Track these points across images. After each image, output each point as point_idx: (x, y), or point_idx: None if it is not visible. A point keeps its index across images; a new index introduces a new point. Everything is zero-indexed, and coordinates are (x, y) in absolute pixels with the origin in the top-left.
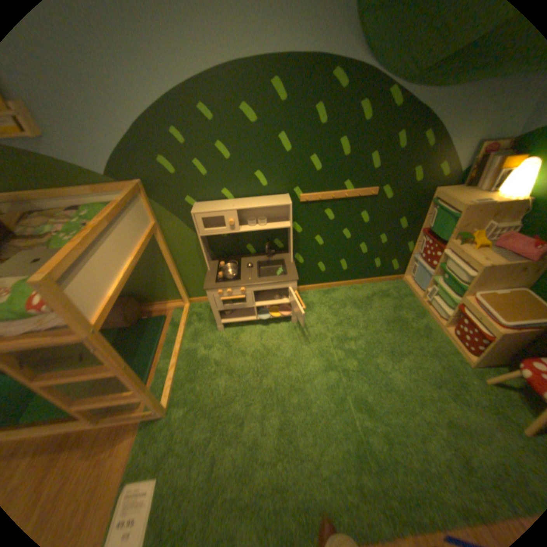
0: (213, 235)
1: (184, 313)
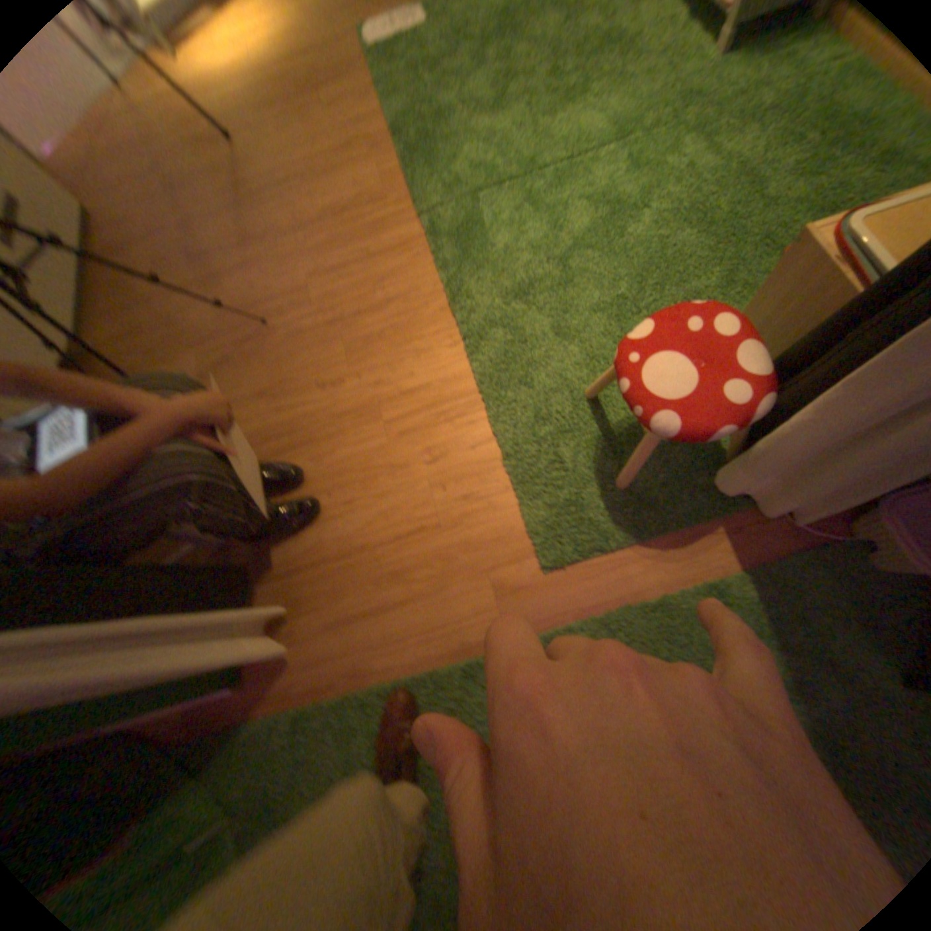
0: None
1: None
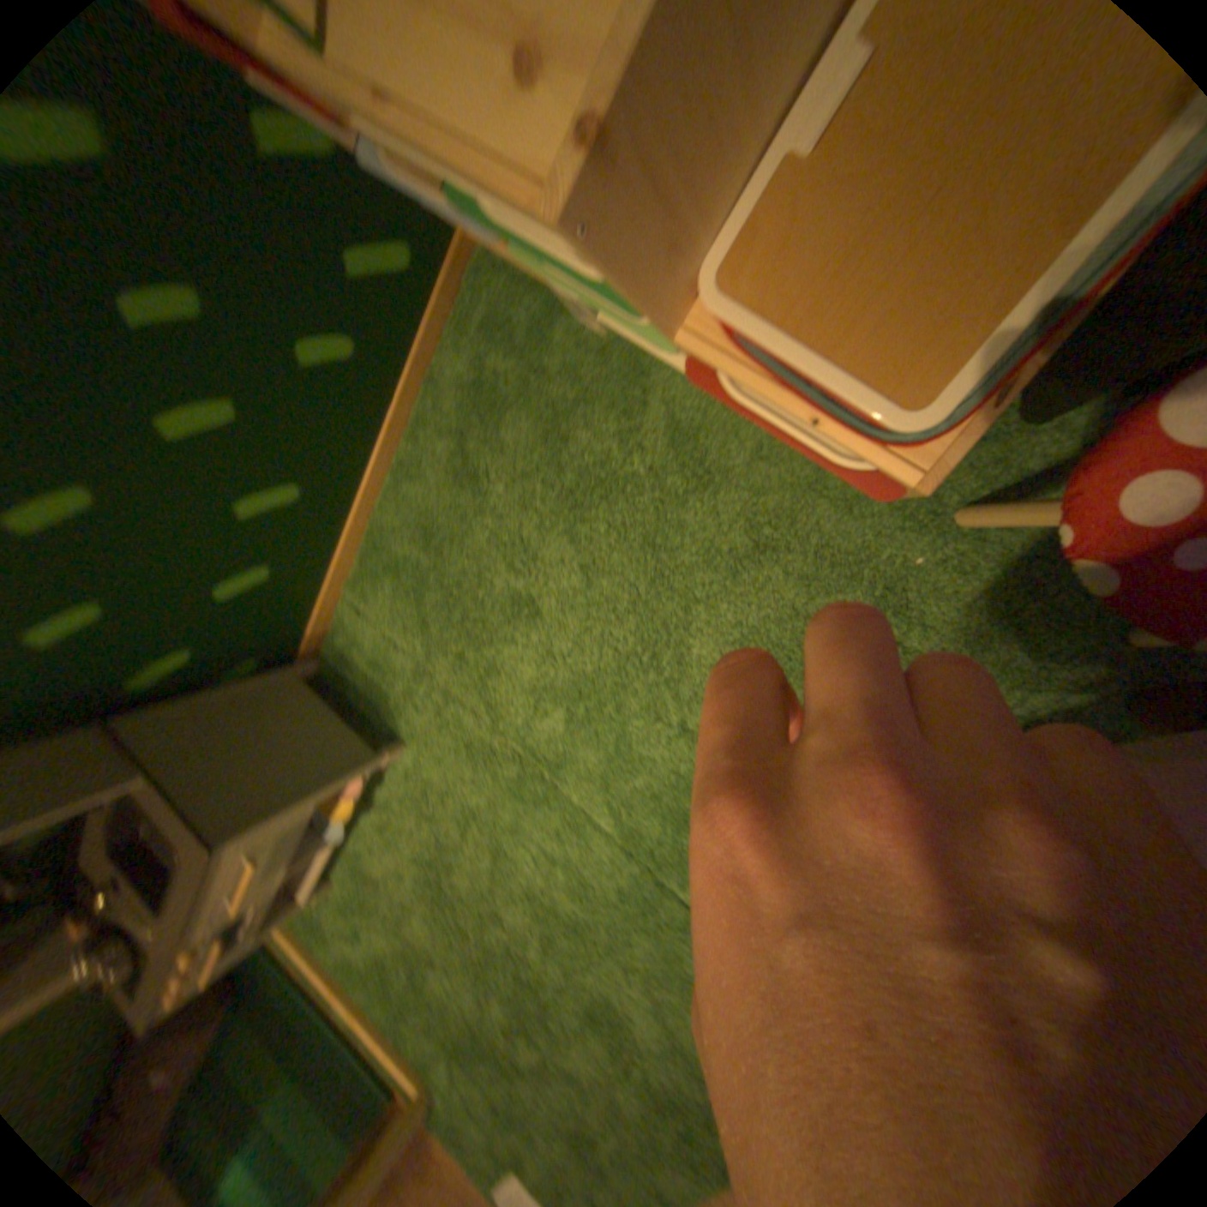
0: None
1: None
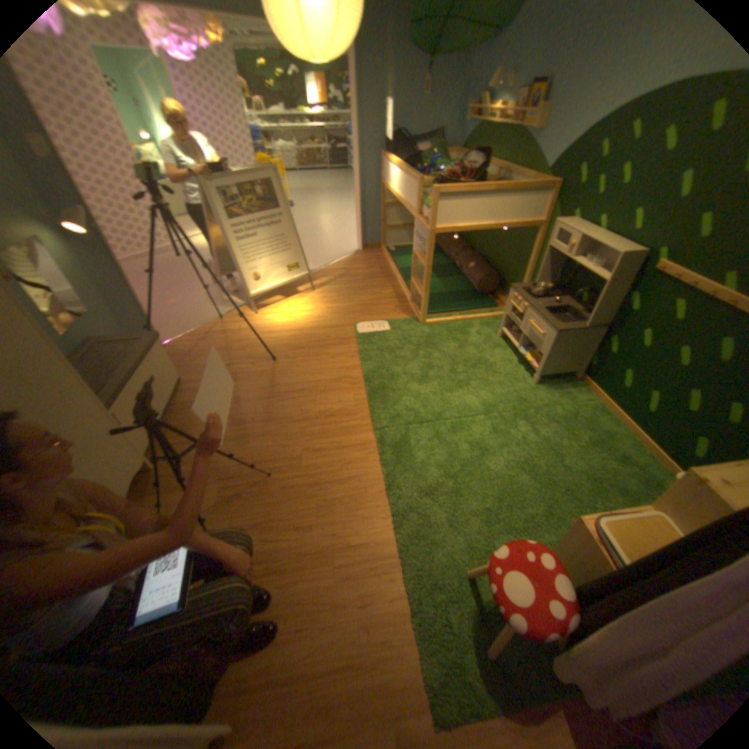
0: (568, 260)
1: (503, 313)
